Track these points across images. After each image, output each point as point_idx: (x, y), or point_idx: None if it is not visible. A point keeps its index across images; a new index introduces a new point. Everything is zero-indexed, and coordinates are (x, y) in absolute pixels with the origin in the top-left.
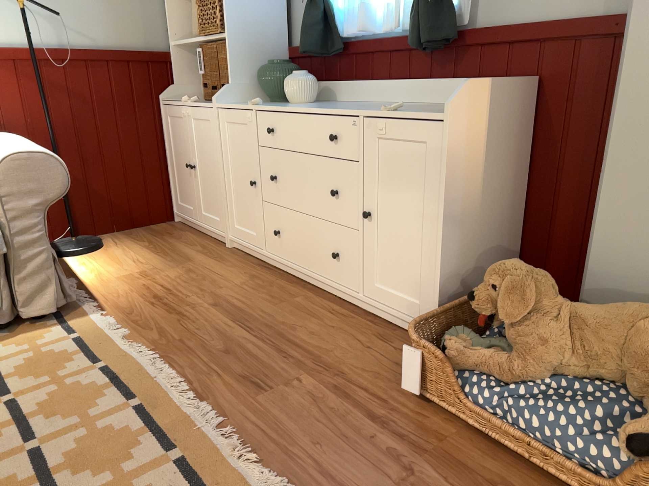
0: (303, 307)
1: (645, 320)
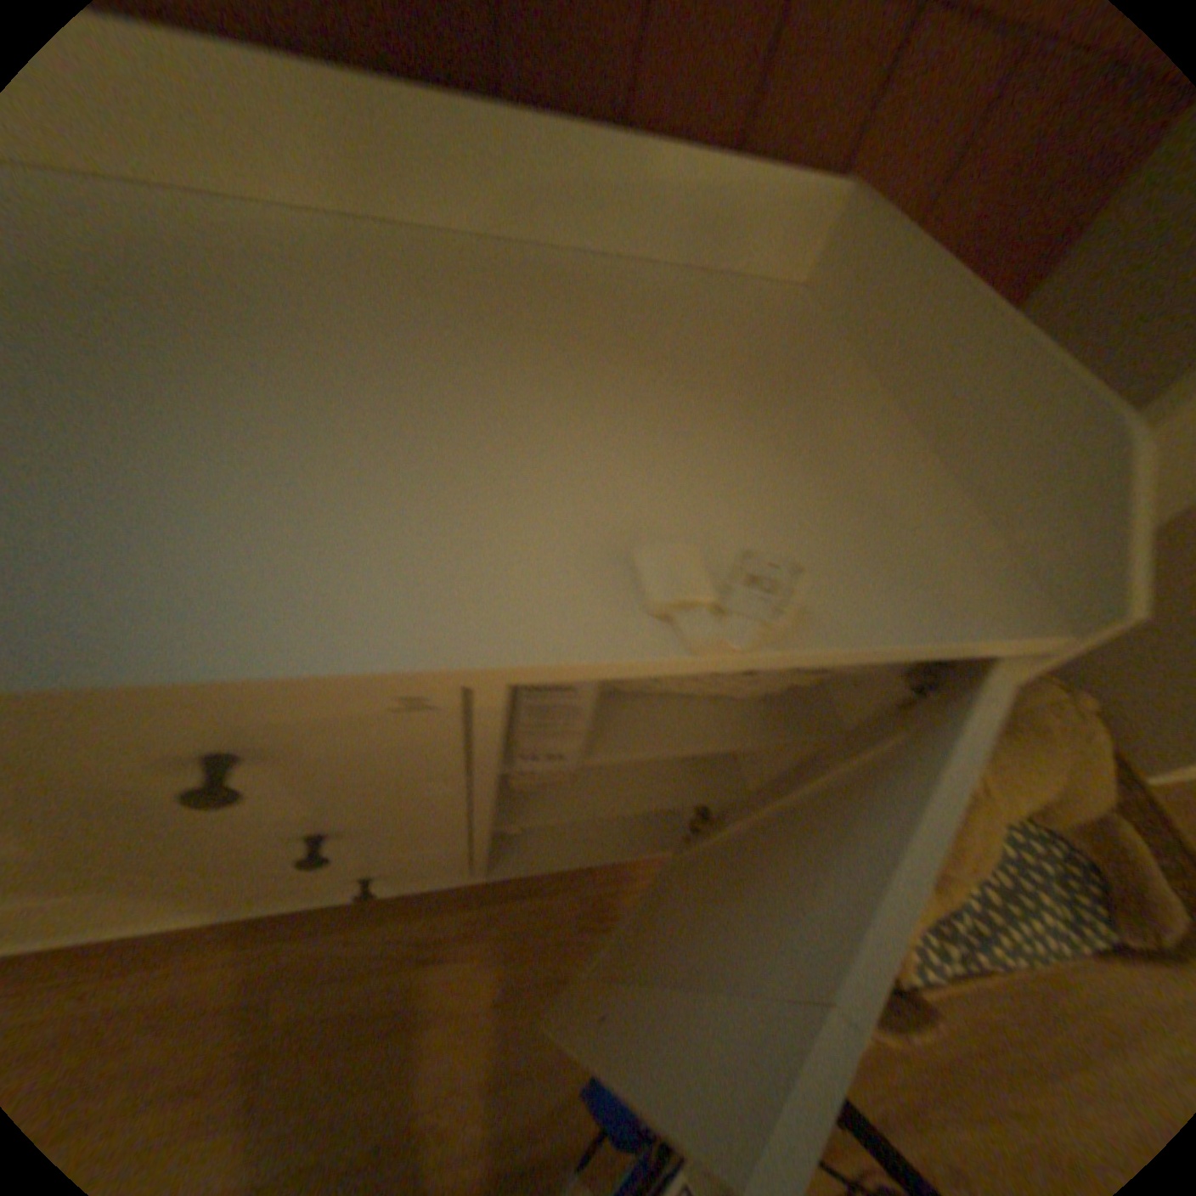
0: (338, 1017)
1: (1074, 749)
